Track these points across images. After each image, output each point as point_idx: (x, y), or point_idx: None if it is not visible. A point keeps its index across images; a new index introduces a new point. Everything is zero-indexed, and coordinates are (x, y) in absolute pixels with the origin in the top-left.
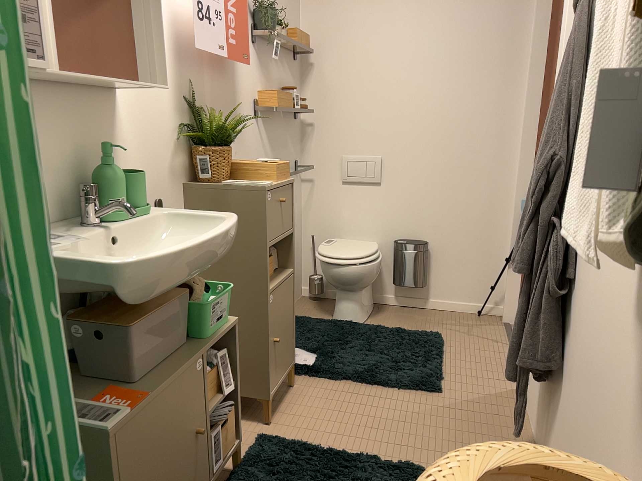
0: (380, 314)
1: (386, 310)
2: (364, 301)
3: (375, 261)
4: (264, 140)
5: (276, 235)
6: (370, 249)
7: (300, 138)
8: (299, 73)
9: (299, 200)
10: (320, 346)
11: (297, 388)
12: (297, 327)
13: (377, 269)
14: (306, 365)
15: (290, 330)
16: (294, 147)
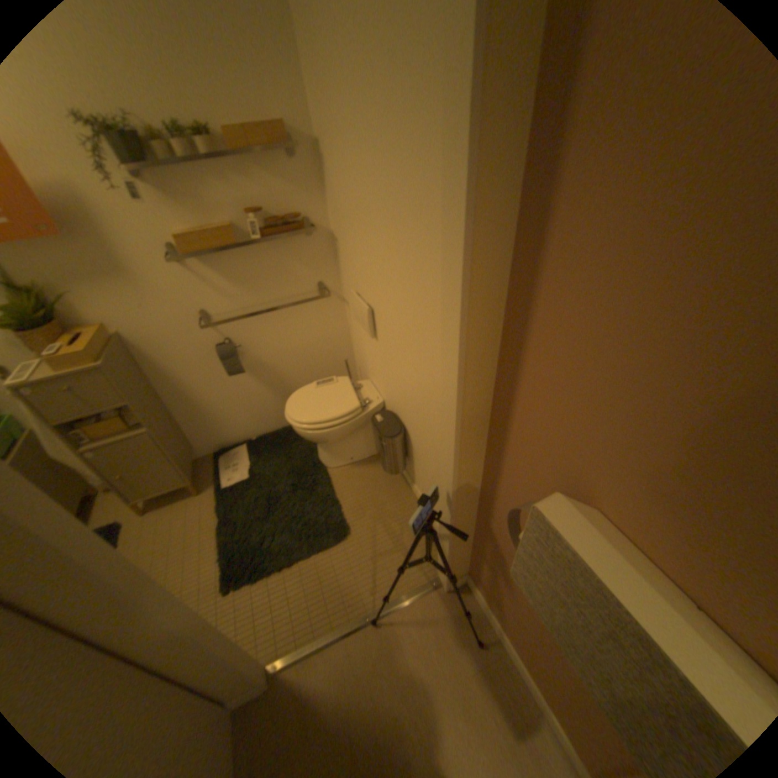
0: (366, 466)
1: (378, 465)
2: (340, 450)
3: (323, 429)
4: (201, 278)
5: (66, 417)
6: (328, 412)
7: (325, 251)
8: (307, 162)
9: (333, 320)
10: (254, 474)
11: (188, 503)
12: (280, 442)
13: (324, 437)
14: (216, 487)
15: (157, 470)
16: (305, 265)
